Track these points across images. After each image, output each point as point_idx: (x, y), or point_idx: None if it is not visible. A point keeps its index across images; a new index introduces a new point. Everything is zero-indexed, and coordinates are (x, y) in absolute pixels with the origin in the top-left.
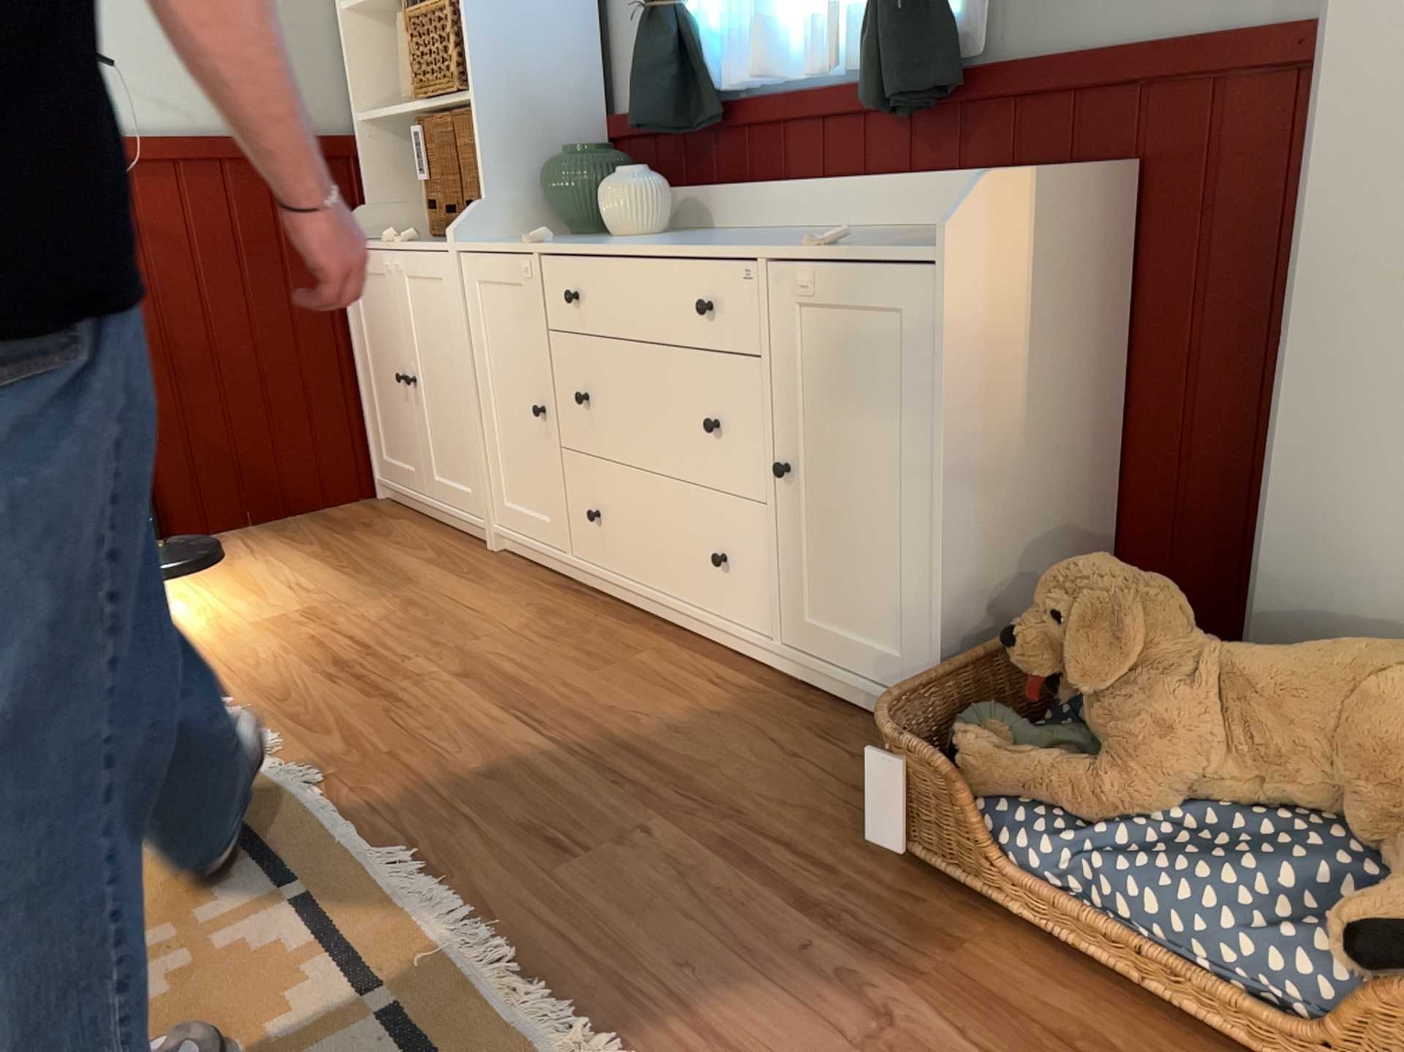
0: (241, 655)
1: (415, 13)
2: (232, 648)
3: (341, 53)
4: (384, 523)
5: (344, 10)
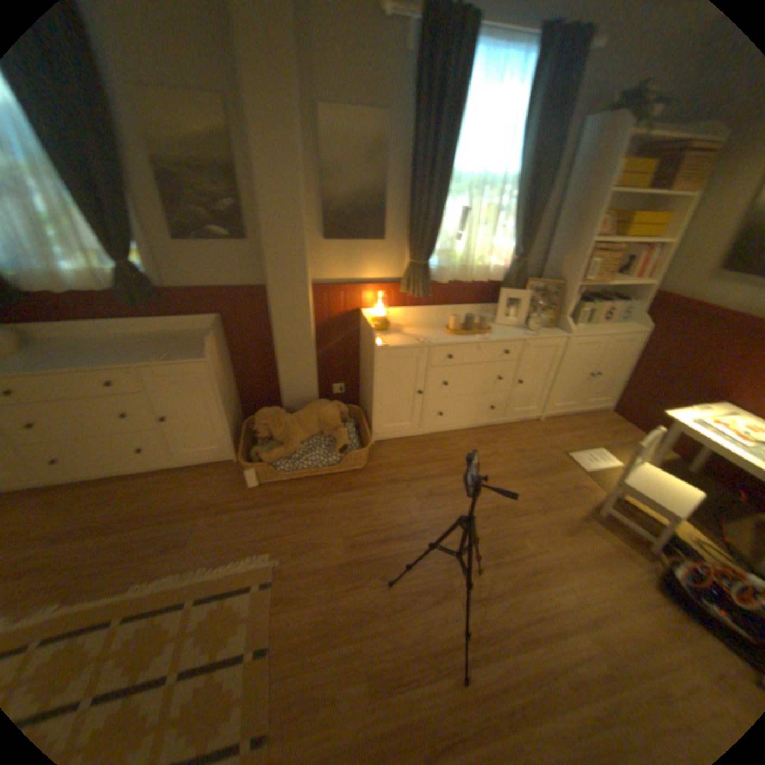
0: None
1: None
2: None
3: None
4: None
5: None
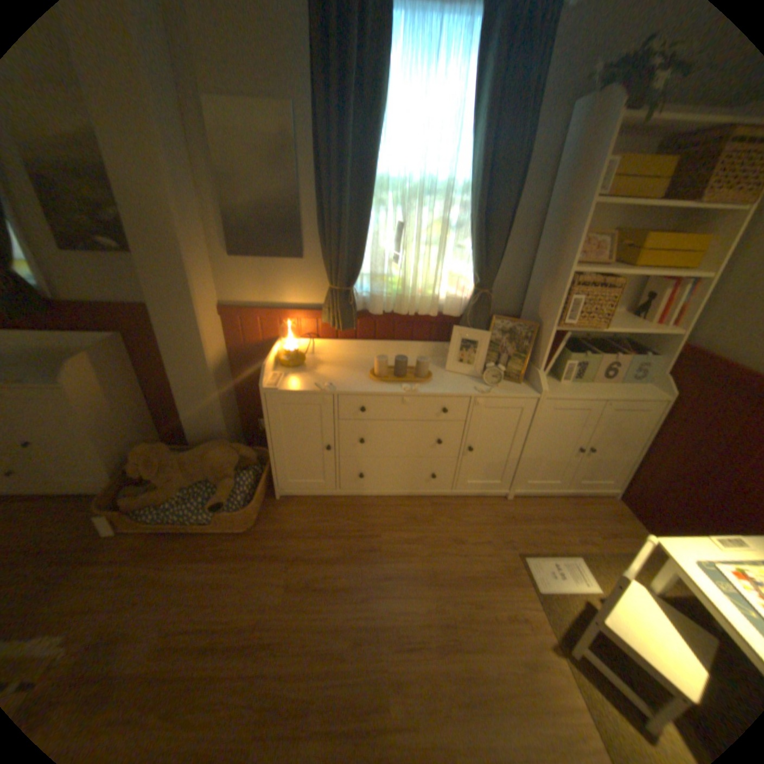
0: None
1: None
2: None
3: None
4: None
5: None
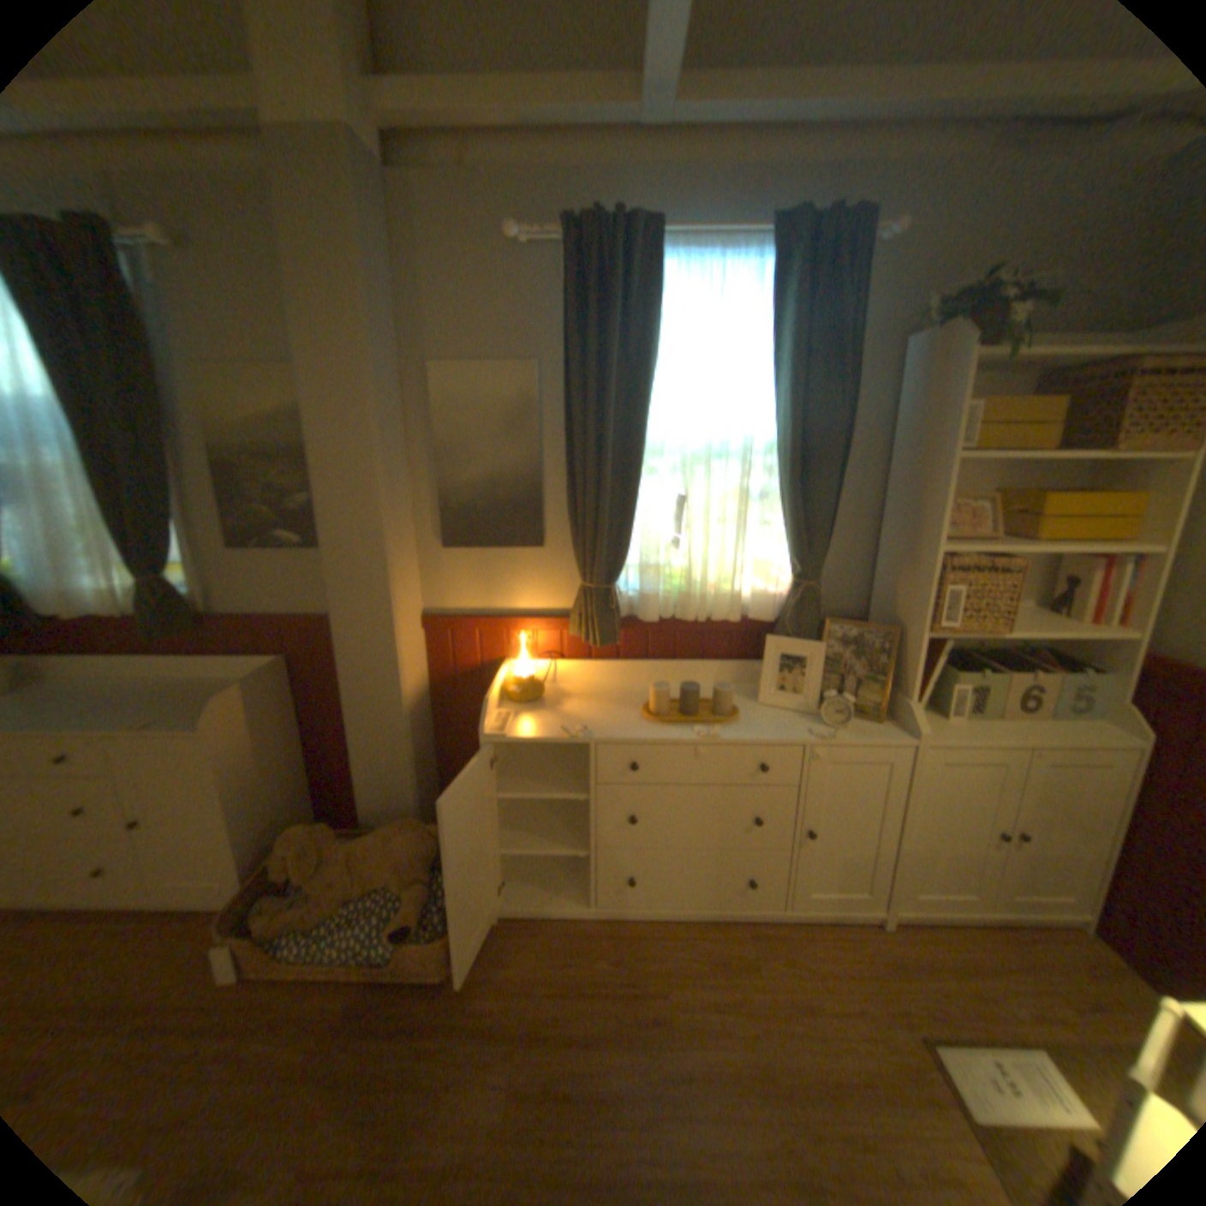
0: None
1: None
2: None
3: None
4: None
5: None
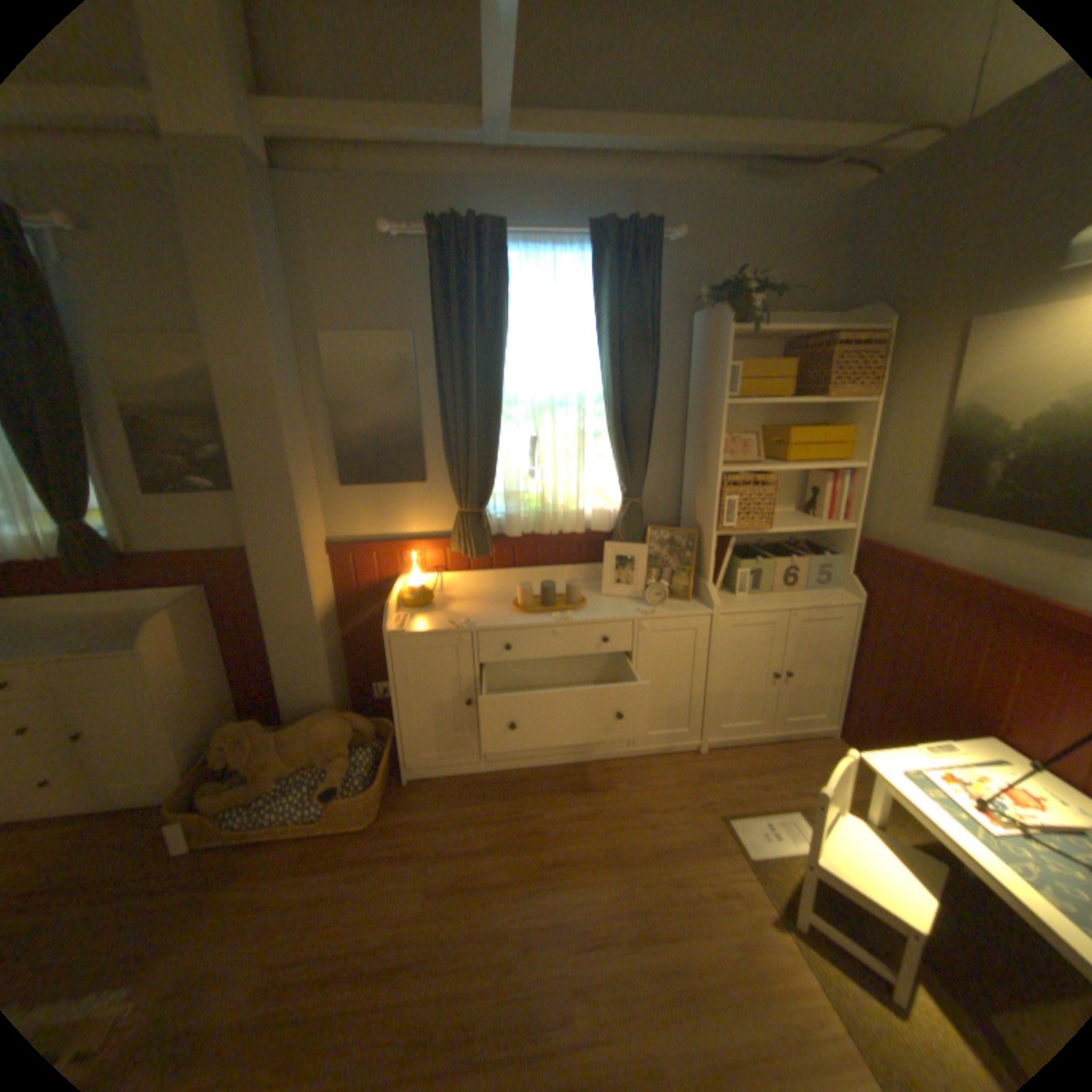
0: None
1: None
2: None
3: None
4: None
5: None
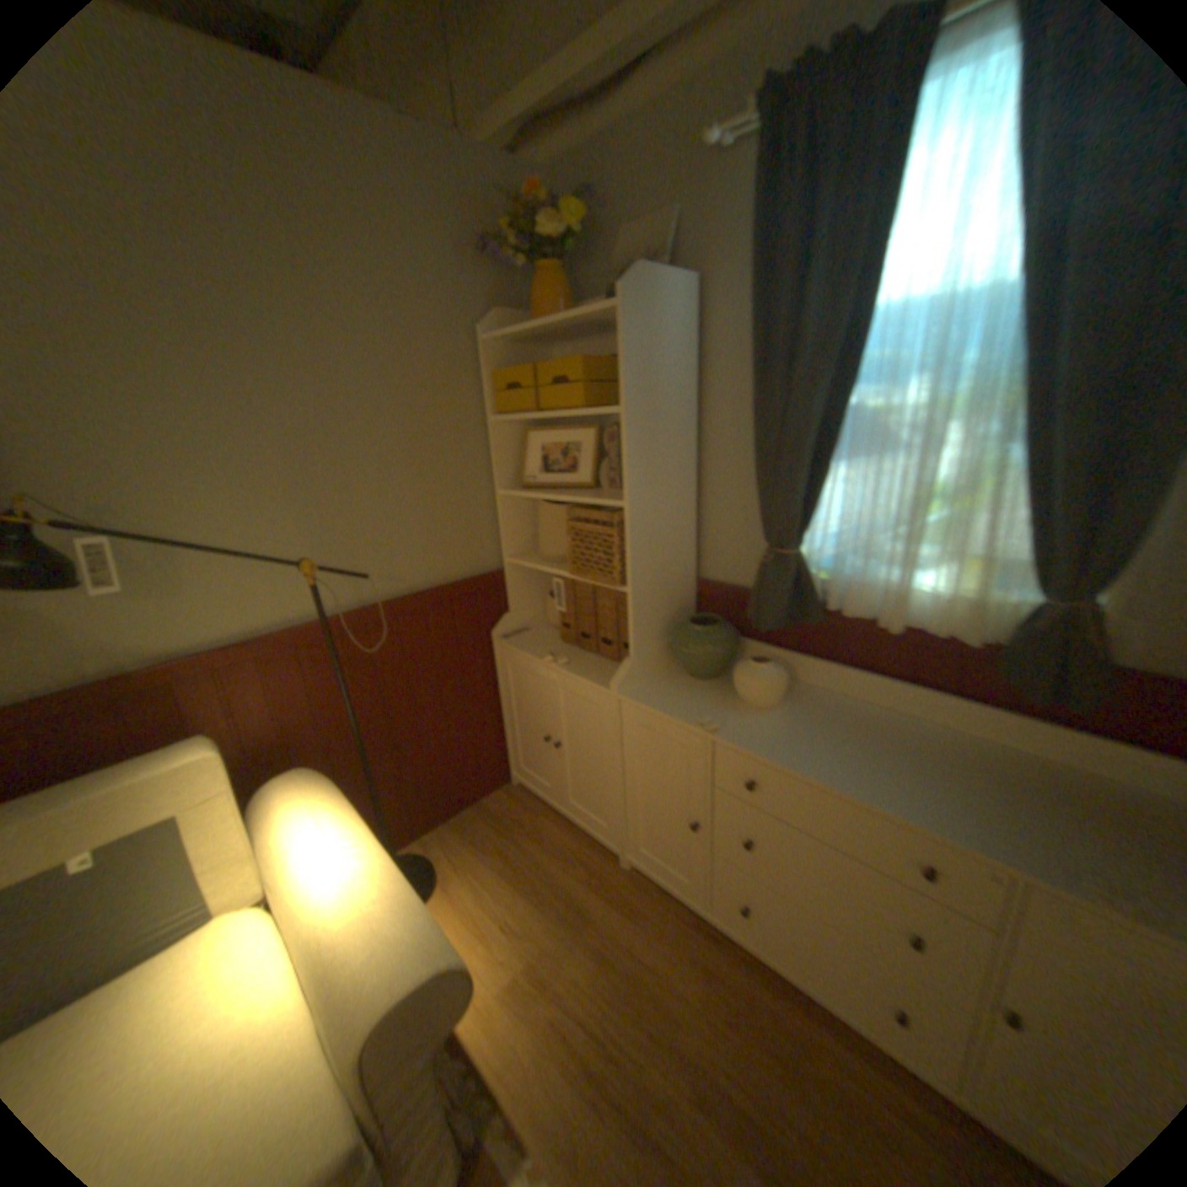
0: (507, 1062)
1: (572, 515)
2: (496, 1048)
3: (496, 515)
4: (531, 823)
5: (502, 491)
